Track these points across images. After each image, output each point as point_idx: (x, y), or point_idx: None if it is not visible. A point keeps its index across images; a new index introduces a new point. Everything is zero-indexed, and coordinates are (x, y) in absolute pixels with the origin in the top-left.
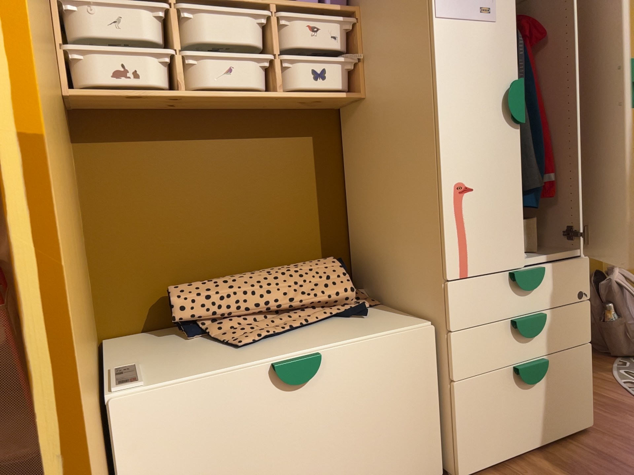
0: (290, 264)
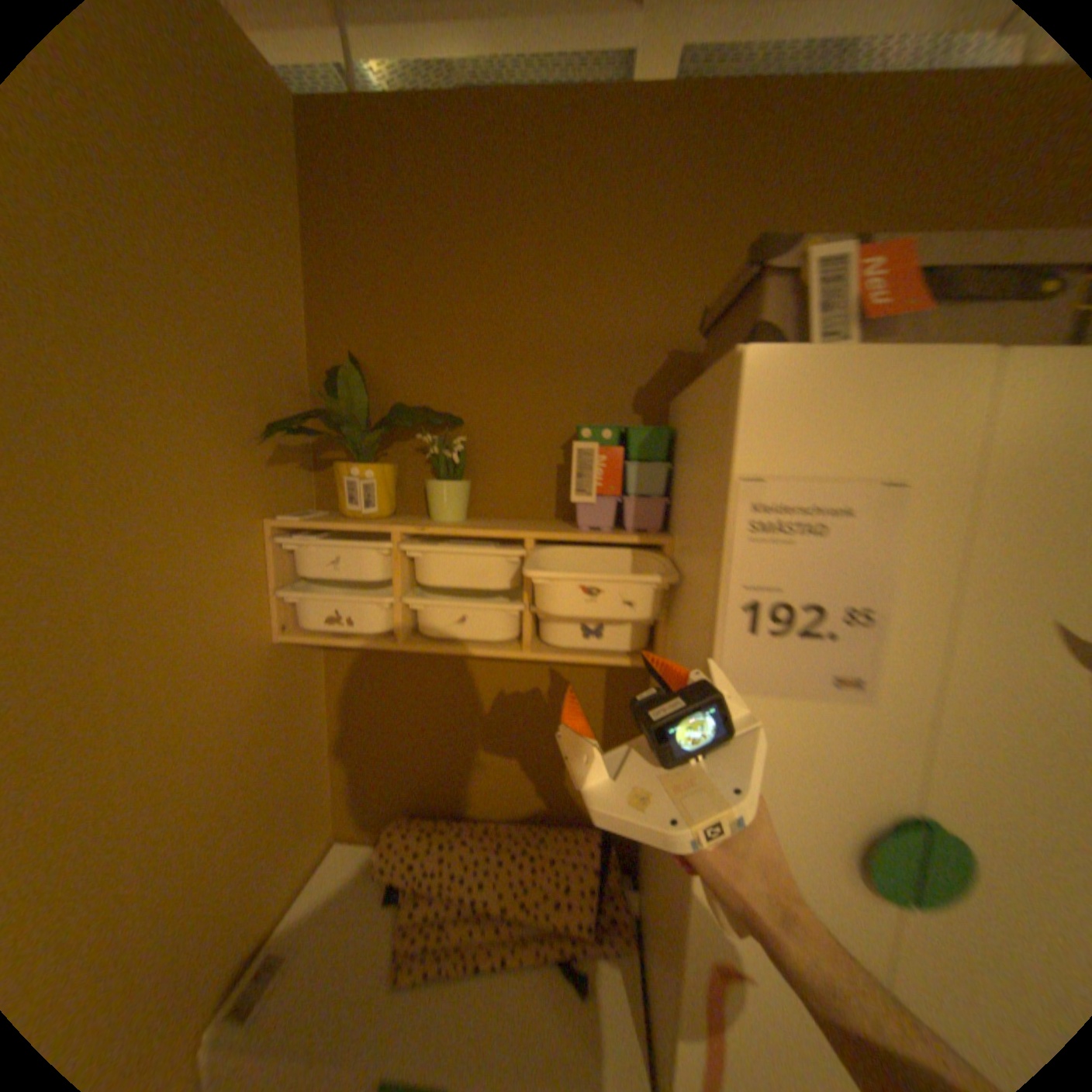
0: (539, 832)
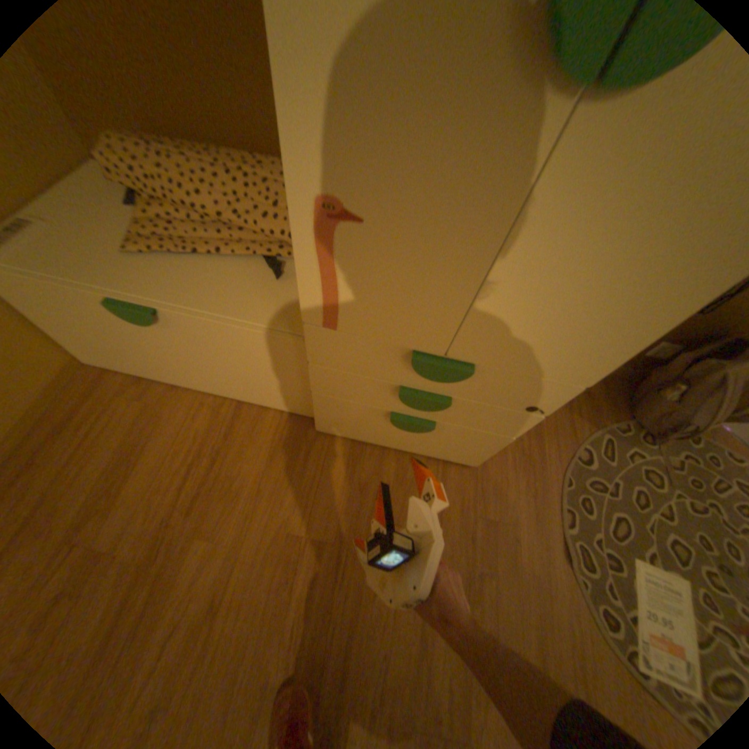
0: (259, 155)
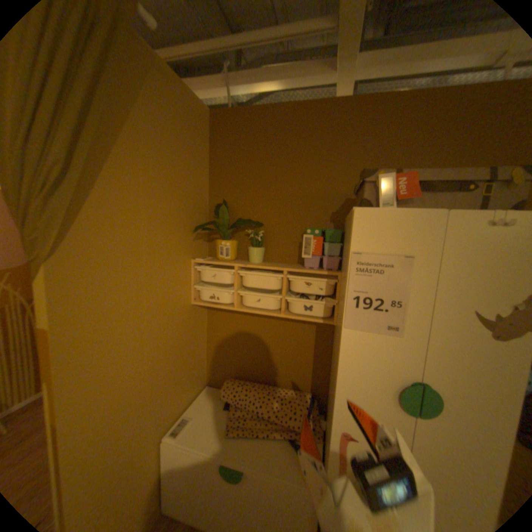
0: (285, 390)
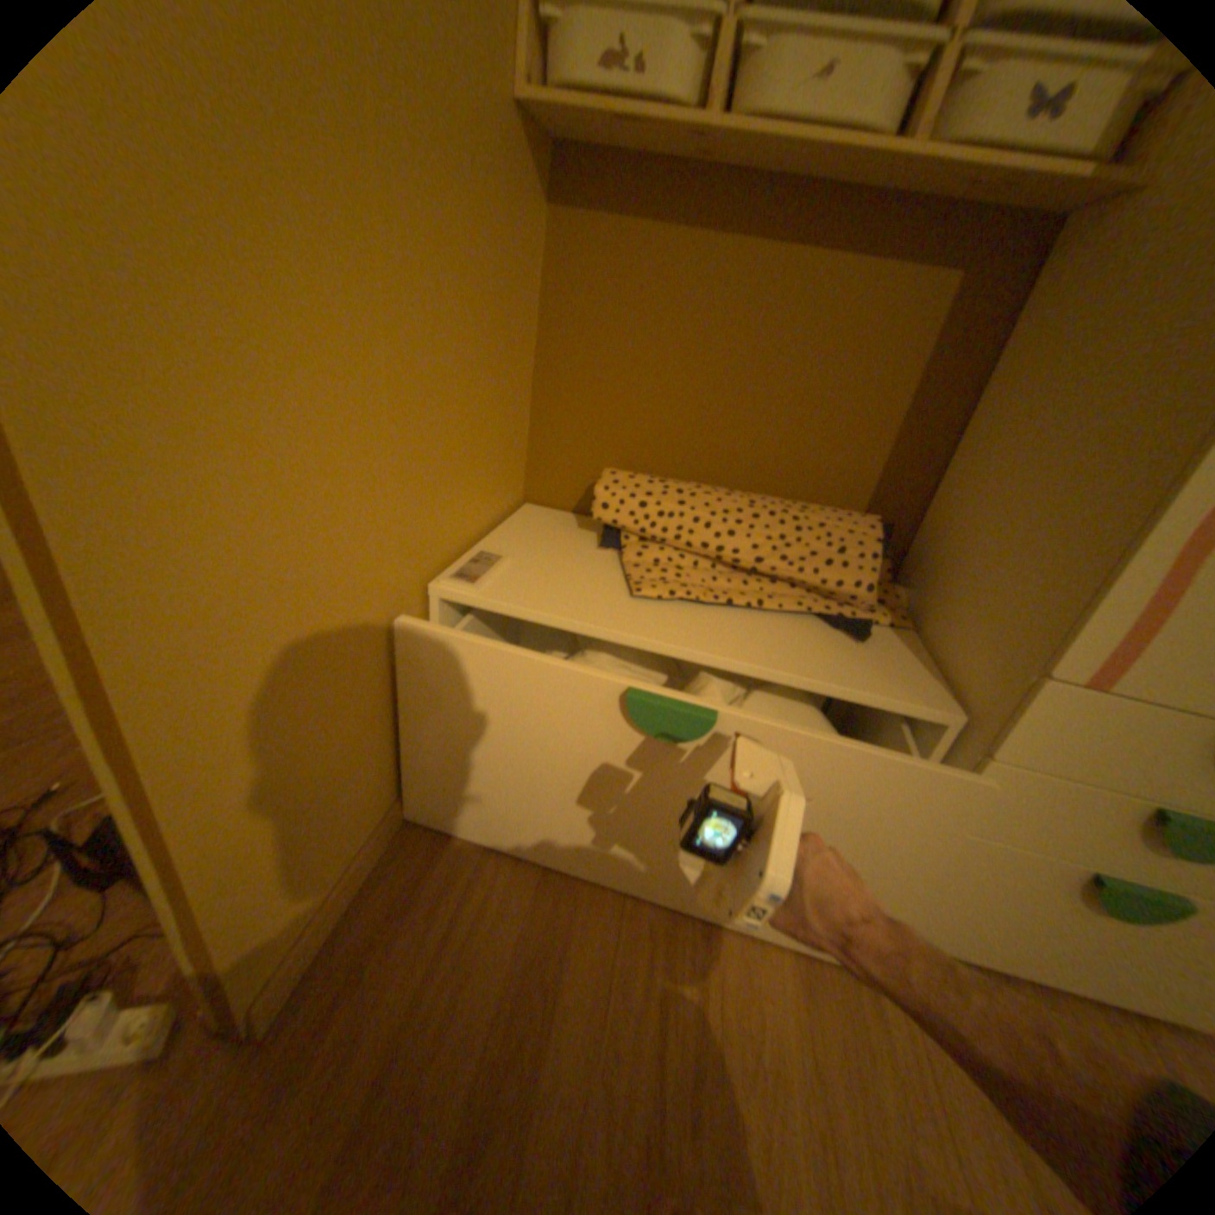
0: (797, 502)
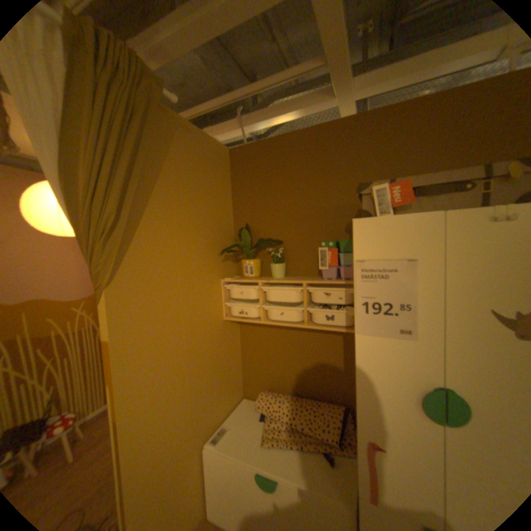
0: (318, 403)
